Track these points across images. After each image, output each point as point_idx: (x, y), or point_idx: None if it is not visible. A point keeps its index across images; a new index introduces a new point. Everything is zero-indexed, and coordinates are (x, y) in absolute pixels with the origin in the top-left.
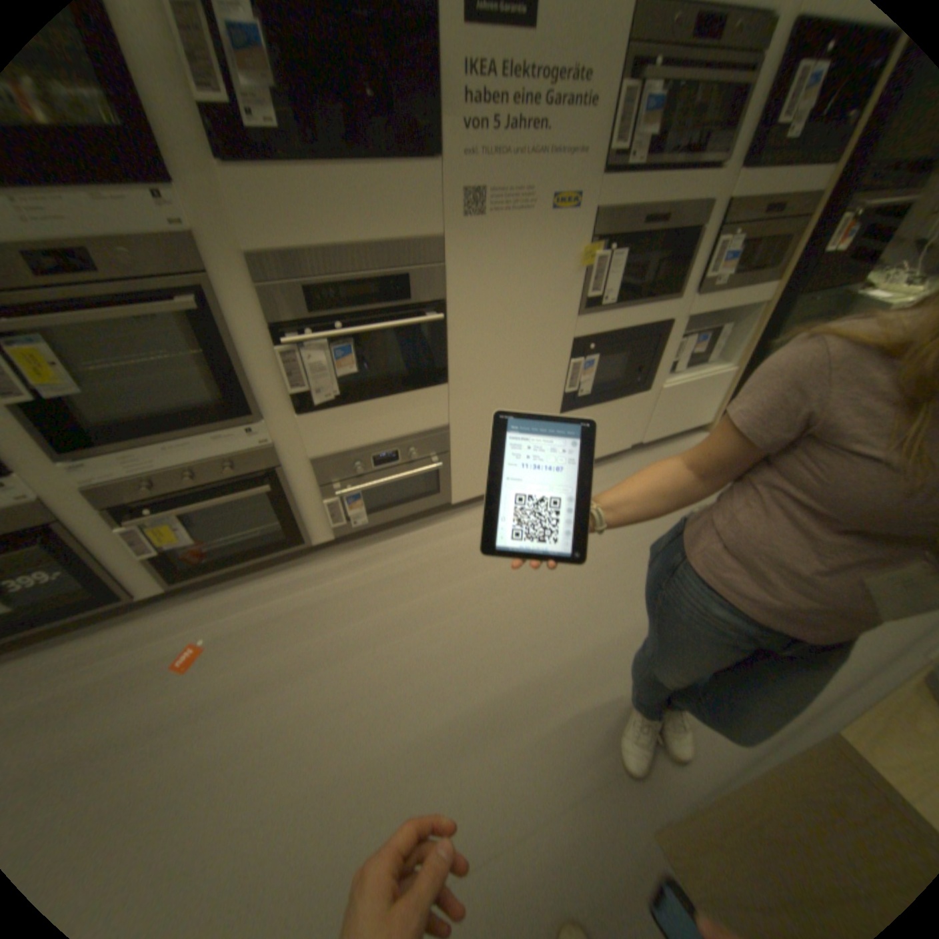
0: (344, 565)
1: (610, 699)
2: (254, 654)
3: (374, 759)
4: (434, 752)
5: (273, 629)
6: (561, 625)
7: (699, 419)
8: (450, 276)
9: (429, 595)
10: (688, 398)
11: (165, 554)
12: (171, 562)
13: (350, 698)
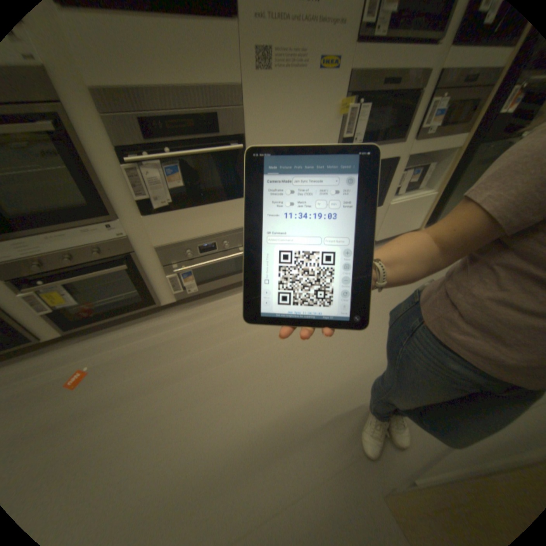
0: (183, 319)
1: (354, 406)
2: (121, 377)
3: (197, 448)
4: (238, 442)
5: (134, 361)
6: (323, 358)
7: (412, 226)
8: (247, 117)
9: (238, 338)
10: (406, 212)
11: (59, 312)
12: (64, 317)
13: (183, 406)
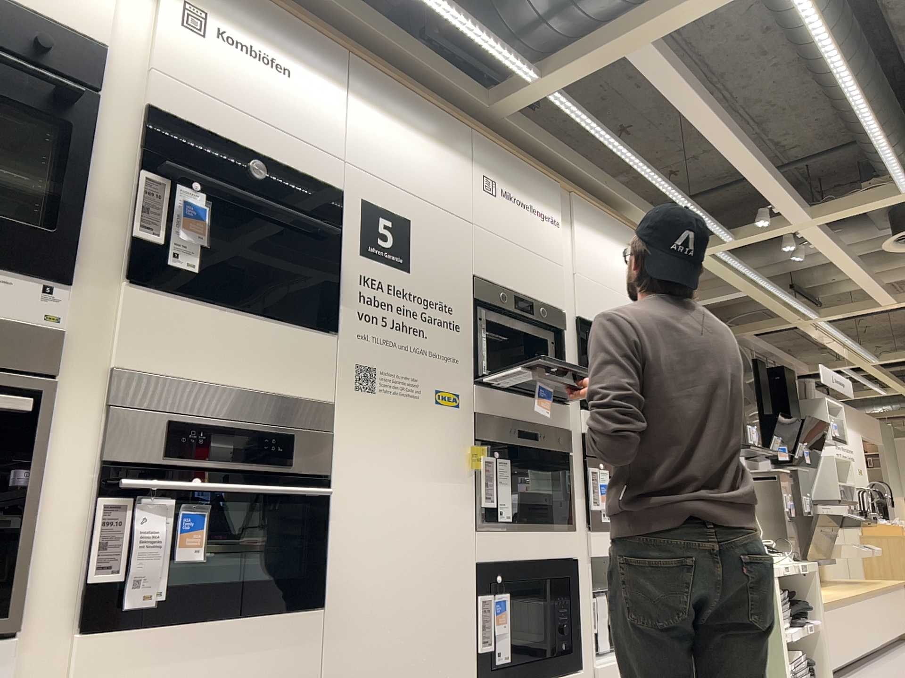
0: None
1: None
2: None
3: None
4: None
5: None
6: None
7: None
8: (338, 450)
9: None
10: None
11: None
12: None
13: None
